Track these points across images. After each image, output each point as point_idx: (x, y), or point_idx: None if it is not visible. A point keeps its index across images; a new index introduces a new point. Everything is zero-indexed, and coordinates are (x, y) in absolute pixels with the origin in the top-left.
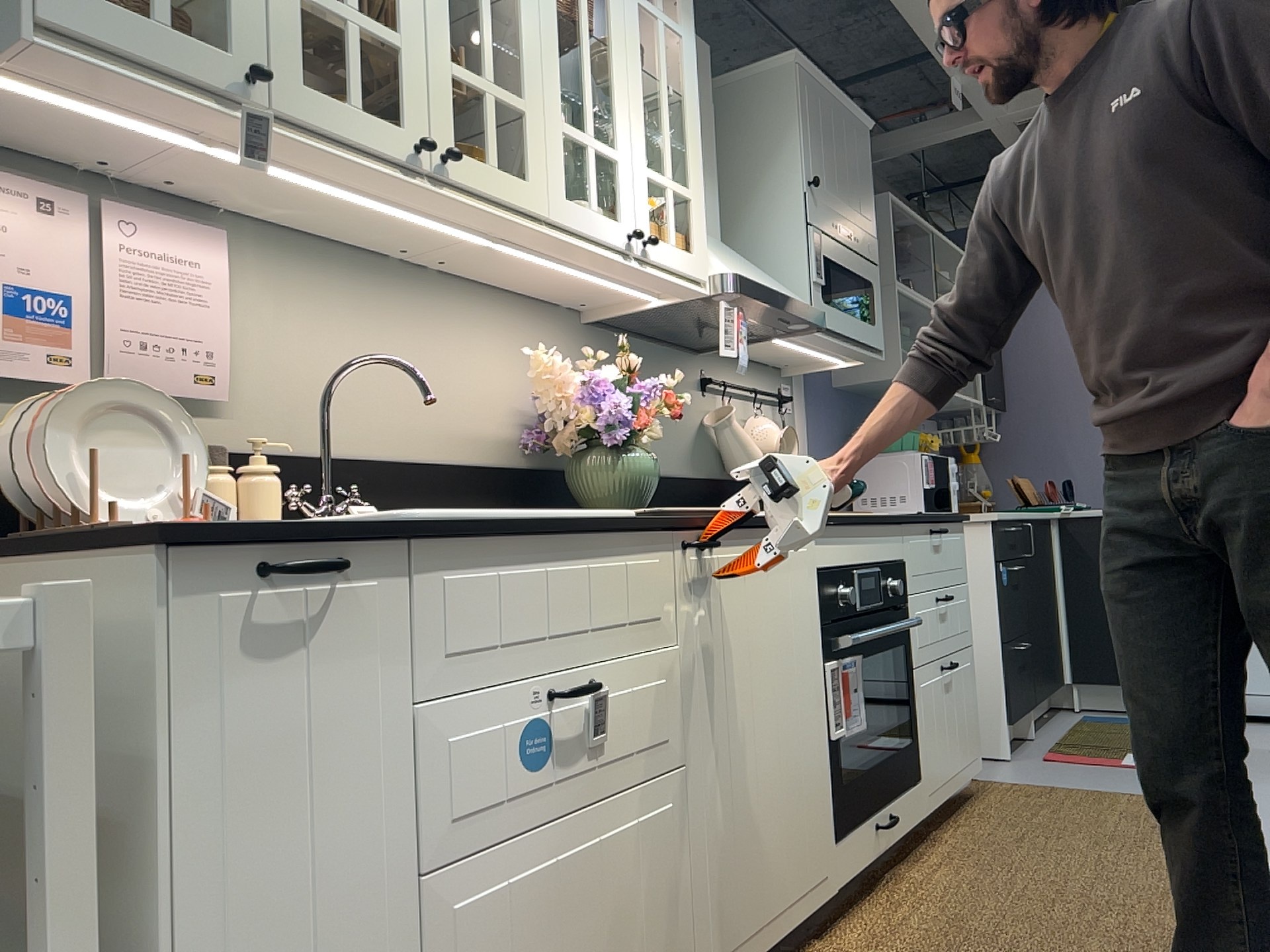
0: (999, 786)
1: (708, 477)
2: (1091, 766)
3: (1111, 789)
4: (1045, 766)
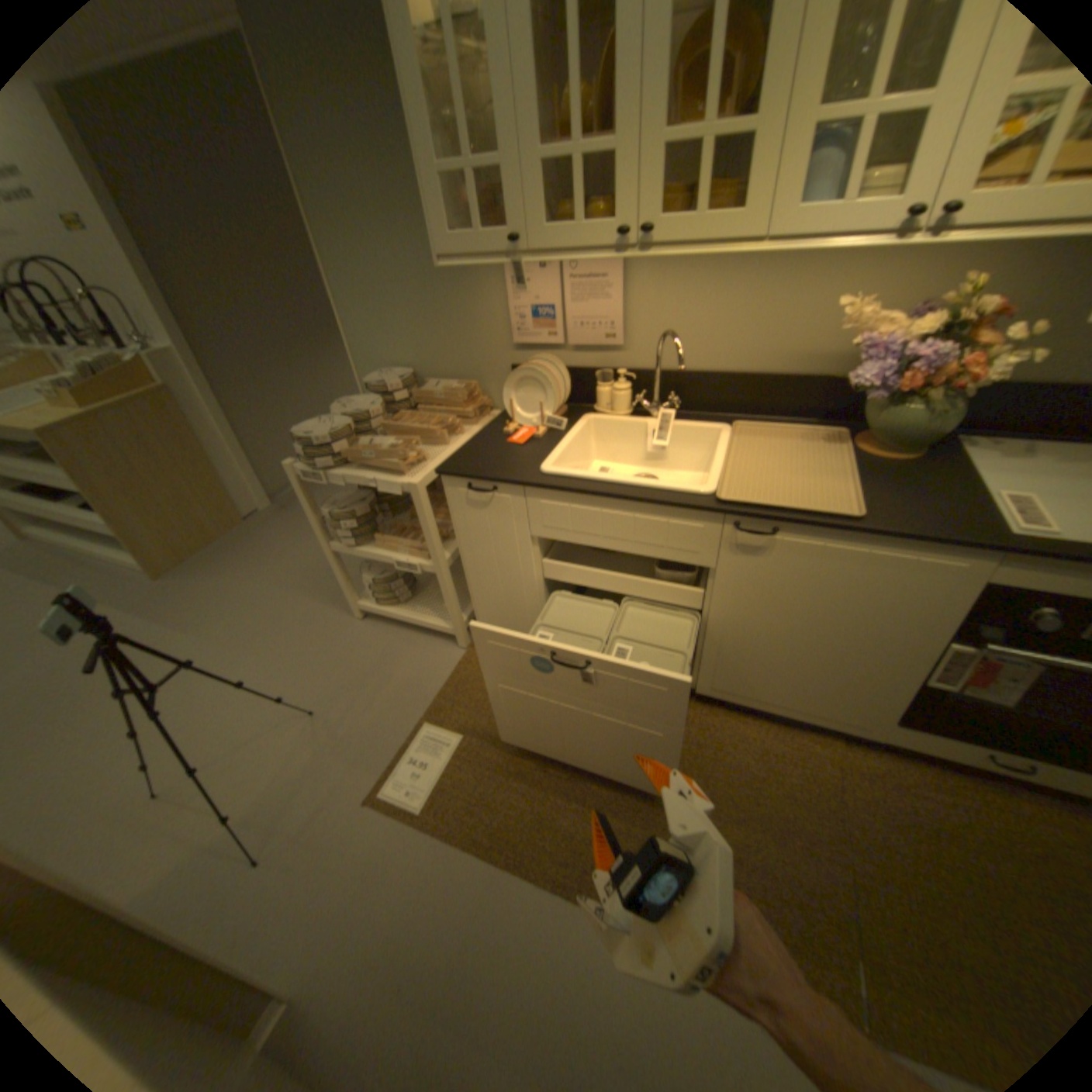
0: None
1: None
2: None
3: None
4: None
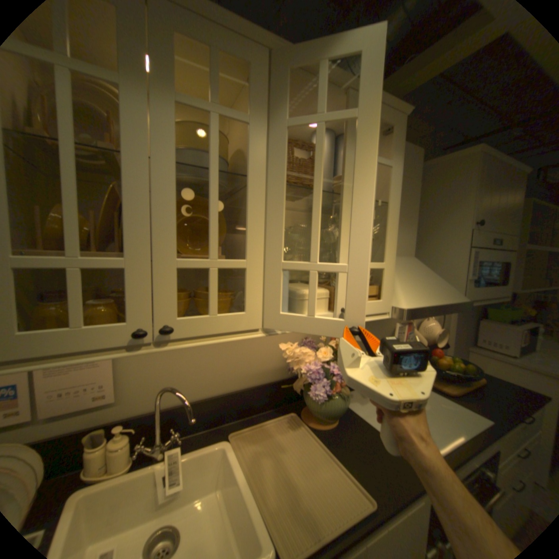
0: None
1: None
2: None
3: None
4: None
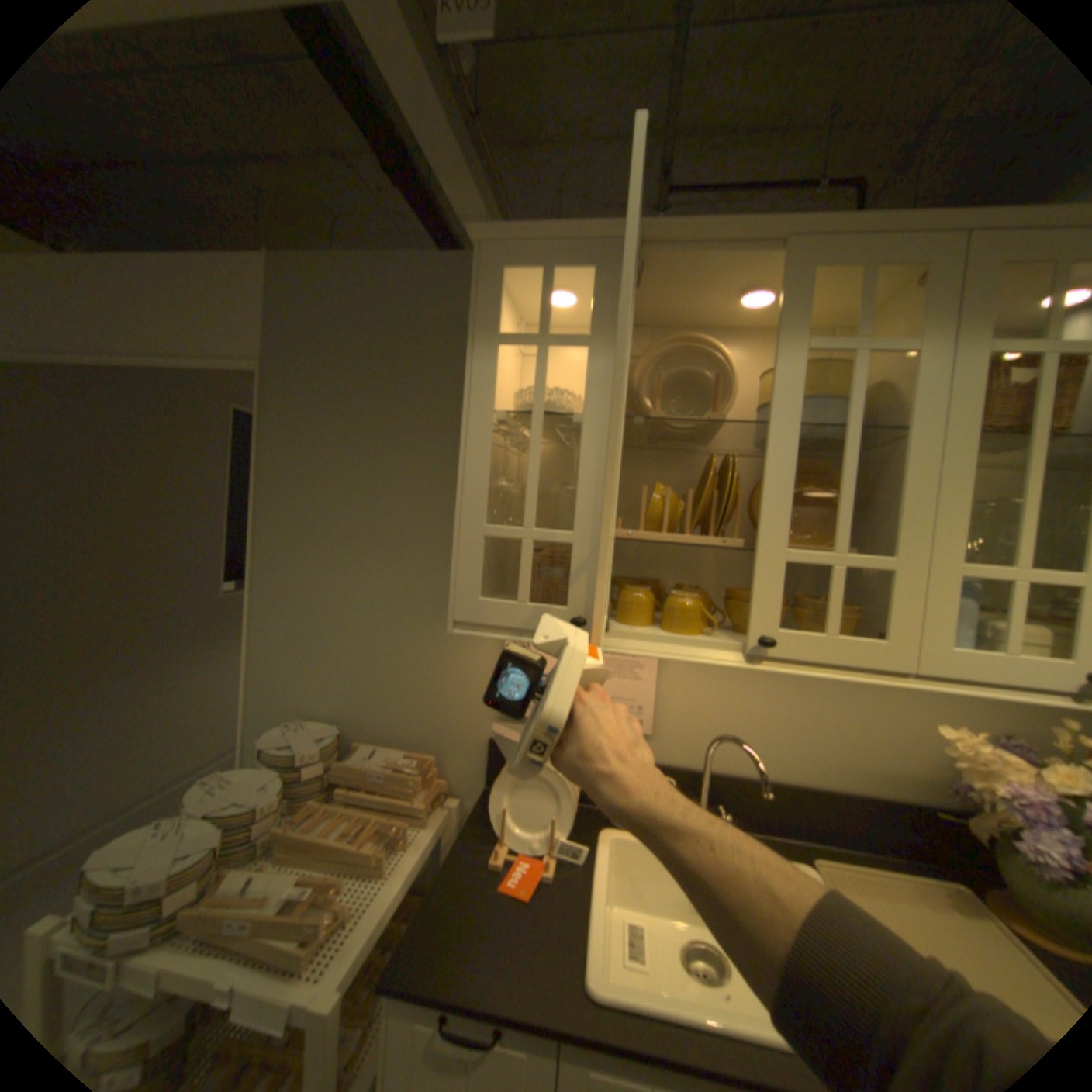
0: None
1: None
2: None
3: None
4: None
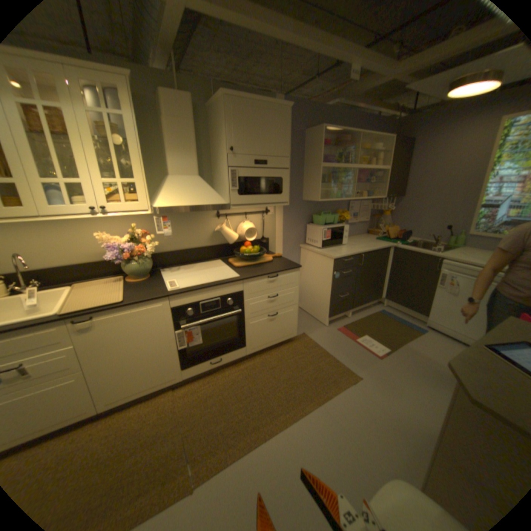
0: (304, 339)
1: (218, 244)
2: (346, 338)
3: (332, 354)
4: (332, 334)
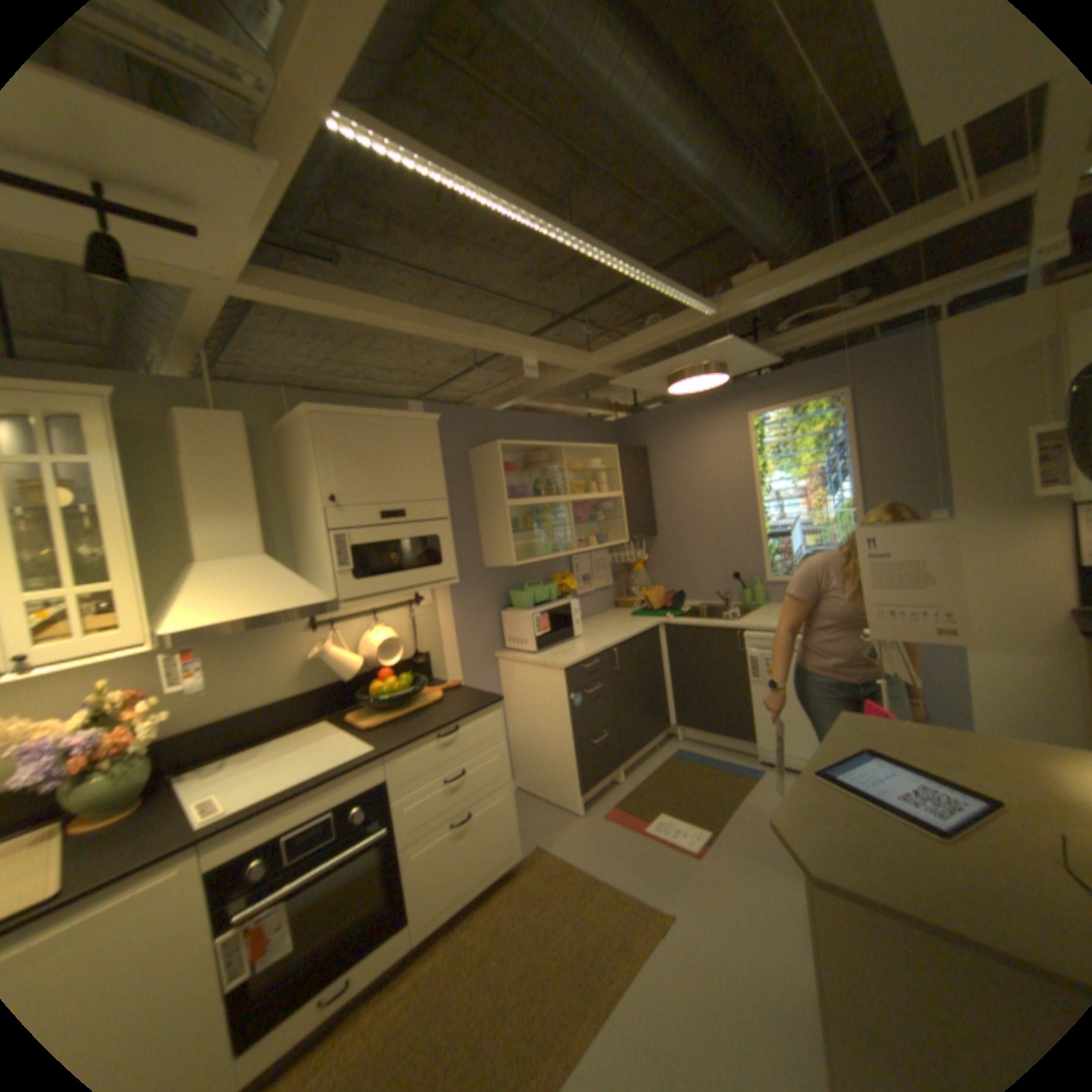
0: (540, 864)
1: (317, 687)
2: (624, 834)
3: (603, 879)
4: (595, 832)
